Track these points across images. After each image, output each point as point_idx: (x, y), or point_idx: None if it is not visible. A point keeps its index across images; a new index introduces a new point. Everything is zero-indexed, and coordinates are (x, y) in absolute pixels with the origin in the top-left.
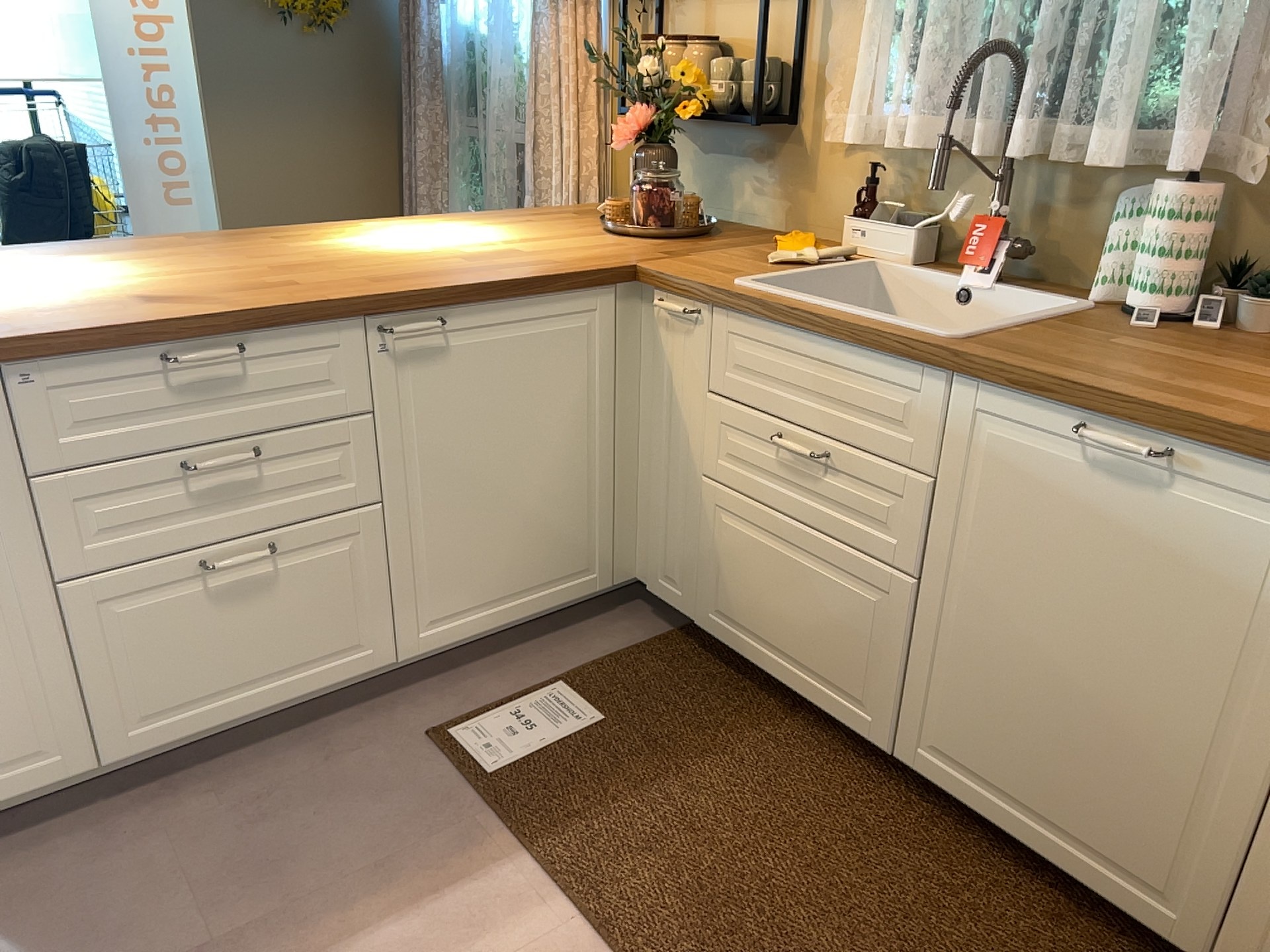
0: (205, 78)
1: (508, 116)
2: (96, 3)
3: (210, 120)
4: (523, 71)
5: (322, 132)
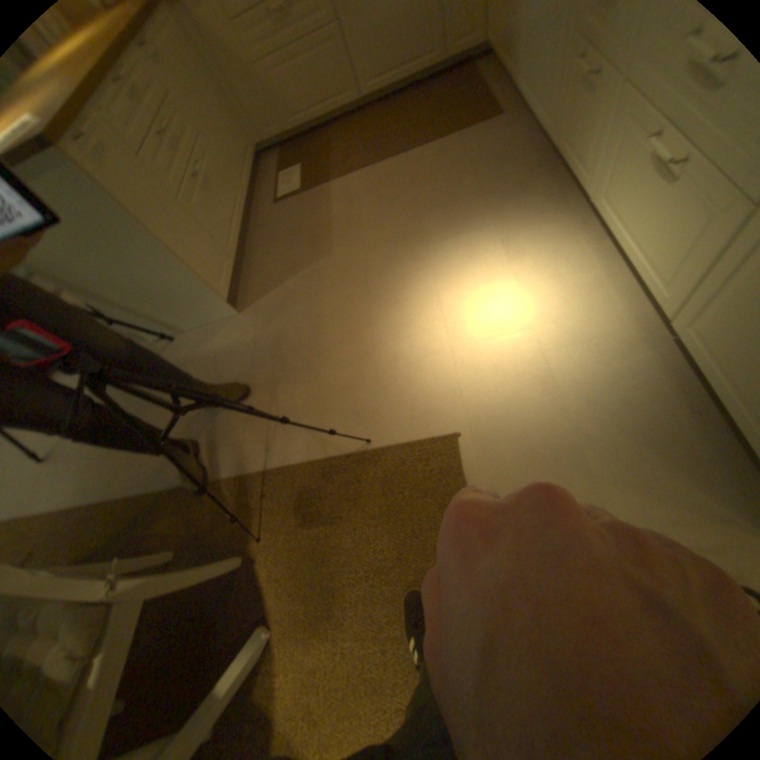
0: None
1: None
2: None
3: None
4: None
5: None
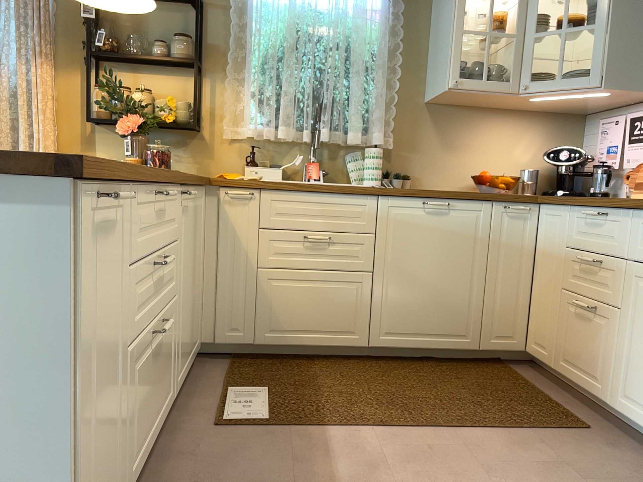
0: None
1: None
2: None
3: None
4: None
5: None
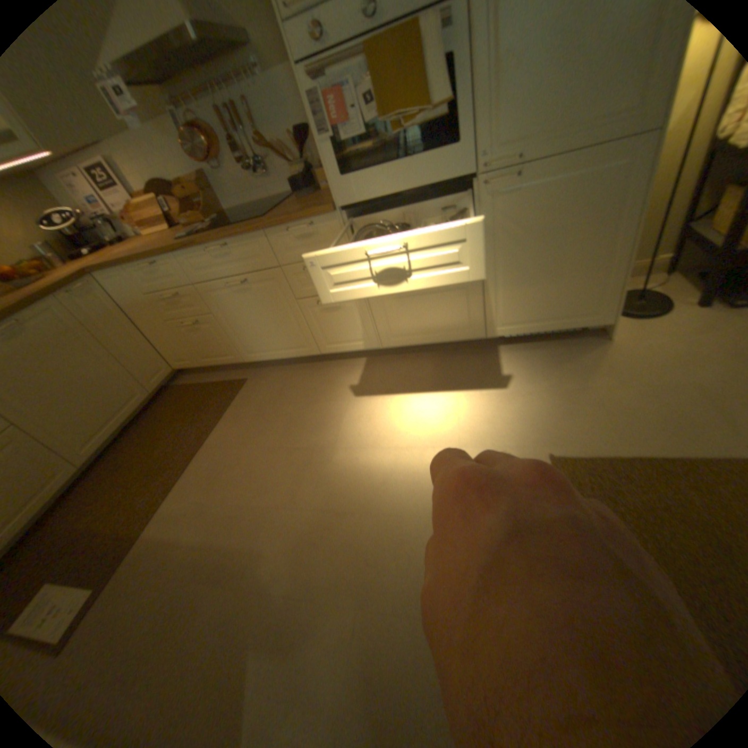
0: None
1: None
2: None
3: None
4: None
5: None
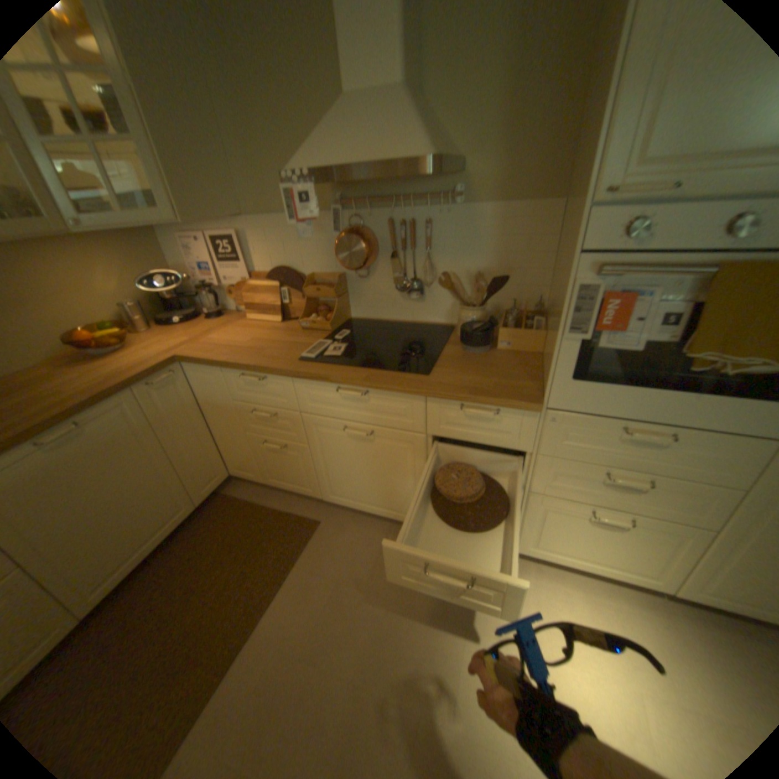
0: None
1: None
2: None
3: None
4: None
5: None
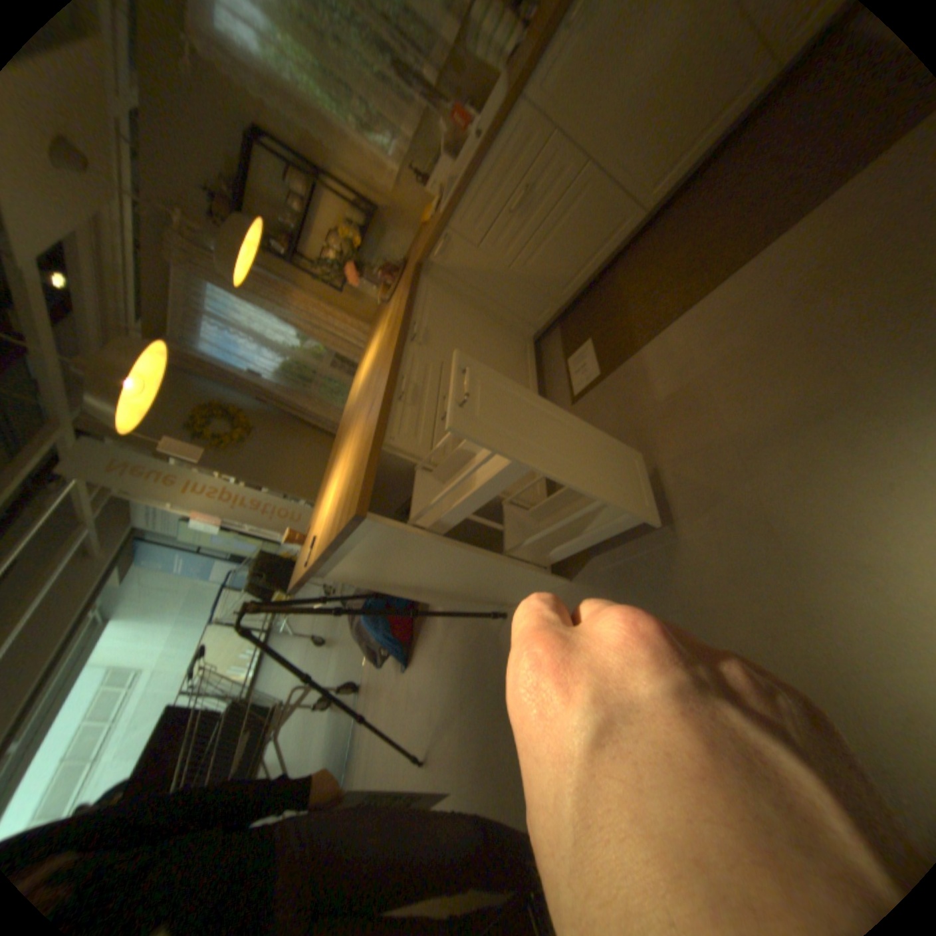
0: (254, 480)
1: (320, 358)
2: (205, 510)
3: (272, 486)
4: (304, 343)
5: (293, 449)
